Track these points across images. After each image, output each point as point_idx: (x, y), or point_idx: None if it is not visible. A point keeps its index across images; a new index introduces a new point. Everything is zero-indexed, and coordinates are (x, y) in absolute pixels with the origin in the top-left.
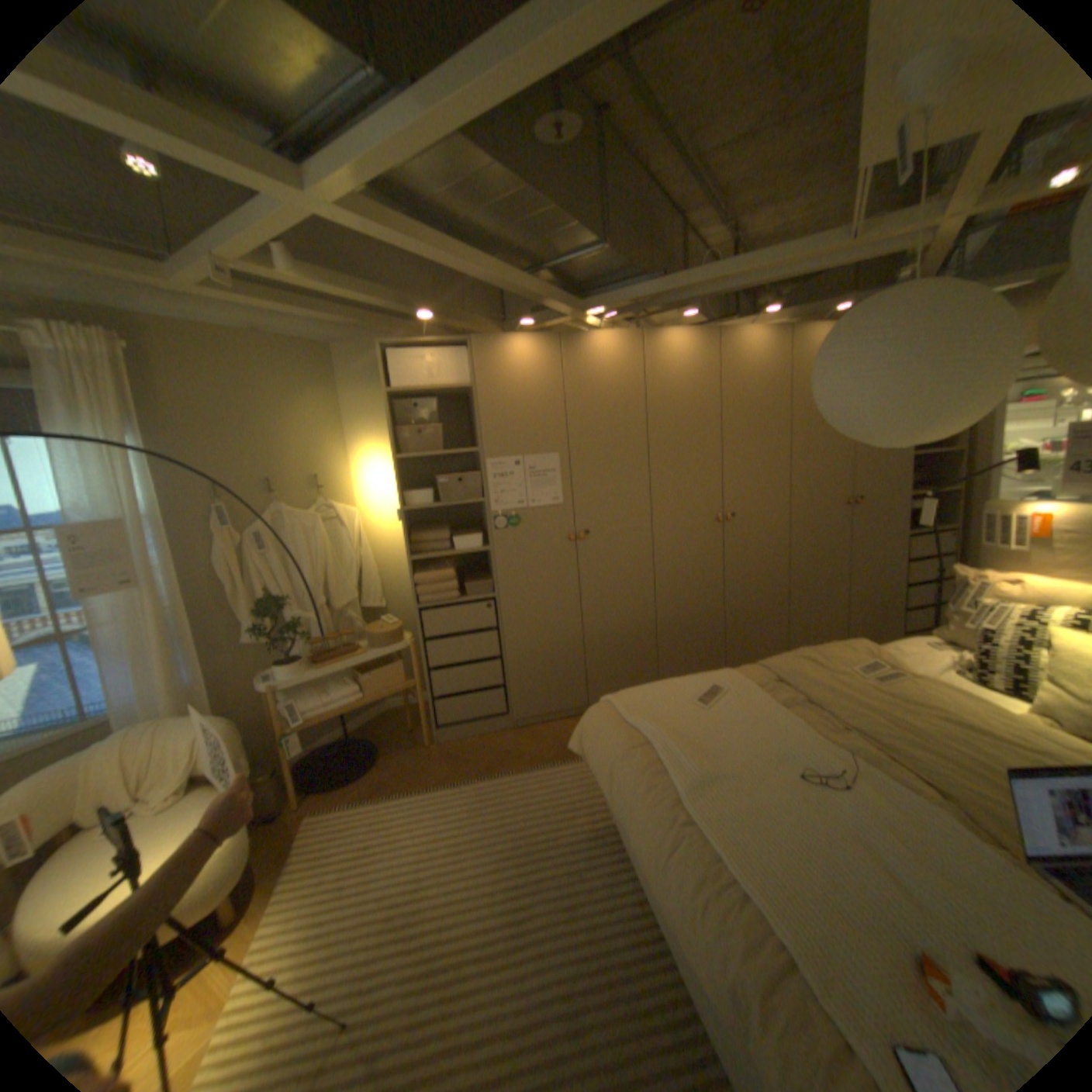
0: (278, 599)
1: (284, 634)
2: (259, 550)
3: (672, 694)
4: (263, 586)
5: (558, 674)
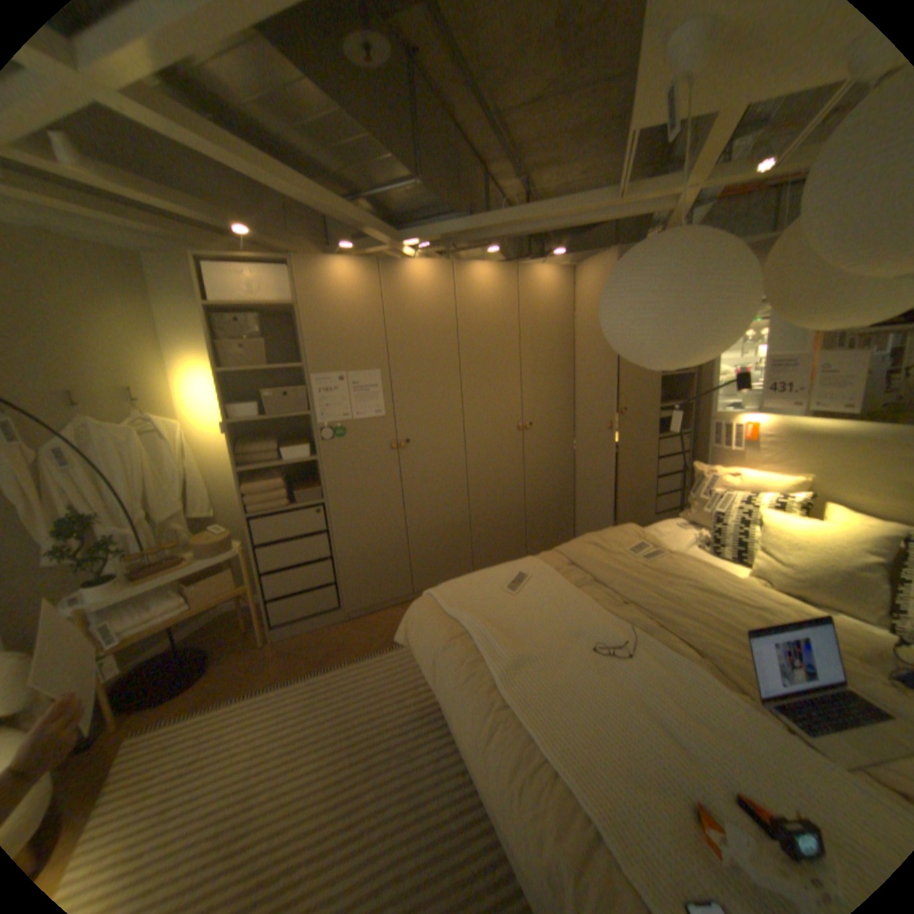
0: (84, 518)
1: (93, 554)
2: (62, 467)
3: (485, 584)
4: (69, 505)
5: (385, 568)
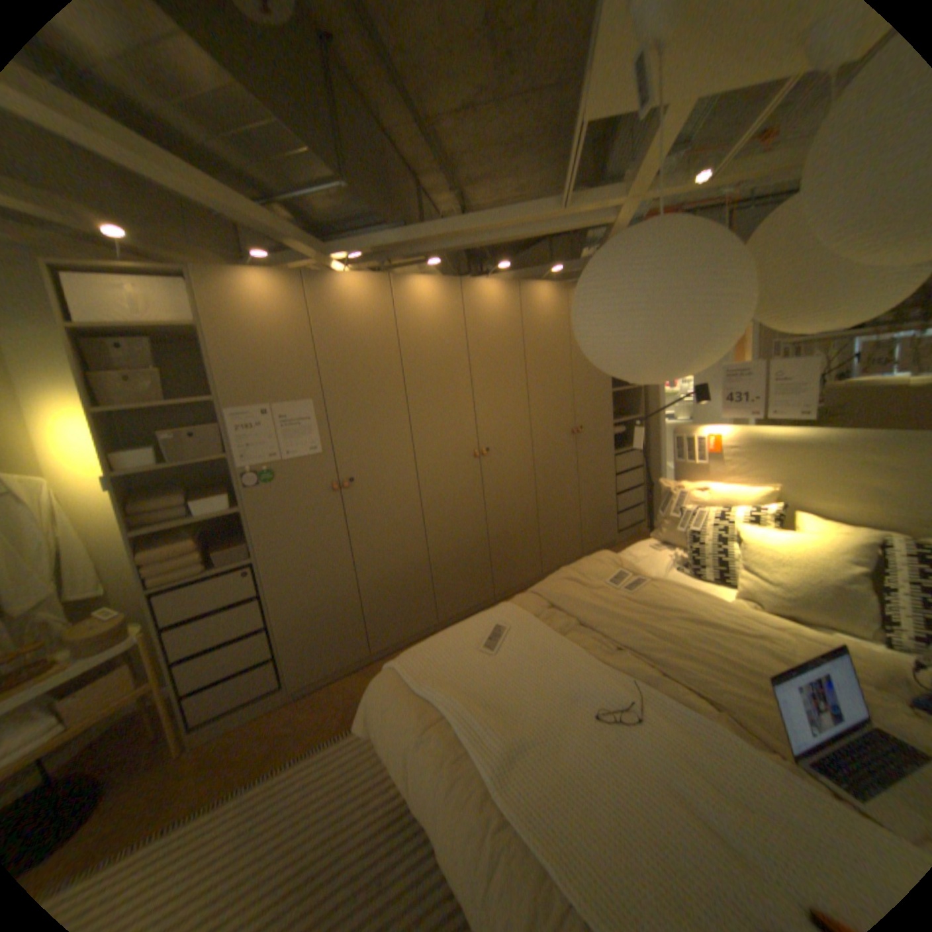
0: None
1: None
2: None
3: (458, 645)
4: None
5: (335, 631)
